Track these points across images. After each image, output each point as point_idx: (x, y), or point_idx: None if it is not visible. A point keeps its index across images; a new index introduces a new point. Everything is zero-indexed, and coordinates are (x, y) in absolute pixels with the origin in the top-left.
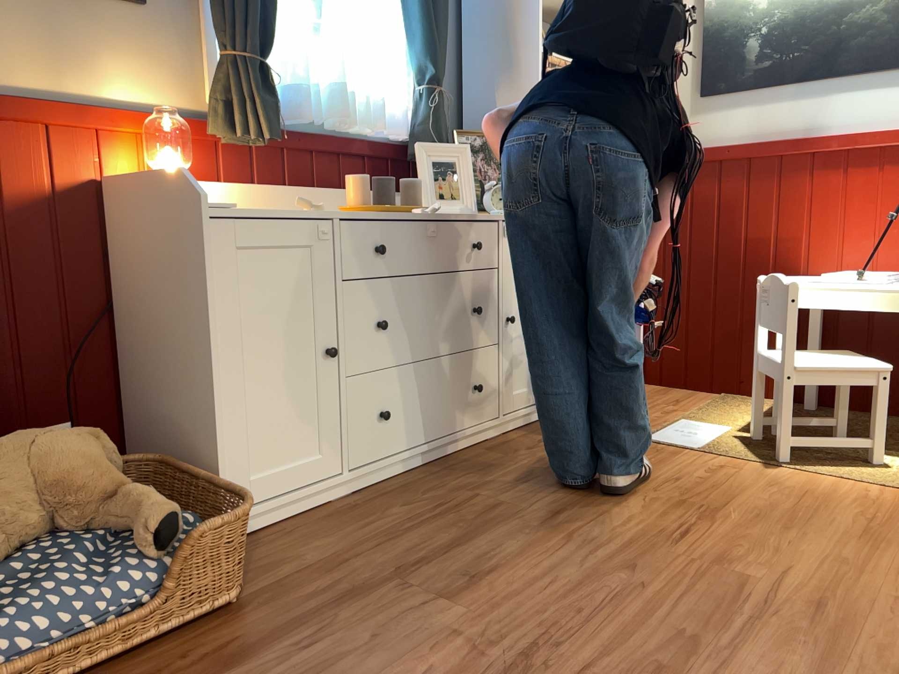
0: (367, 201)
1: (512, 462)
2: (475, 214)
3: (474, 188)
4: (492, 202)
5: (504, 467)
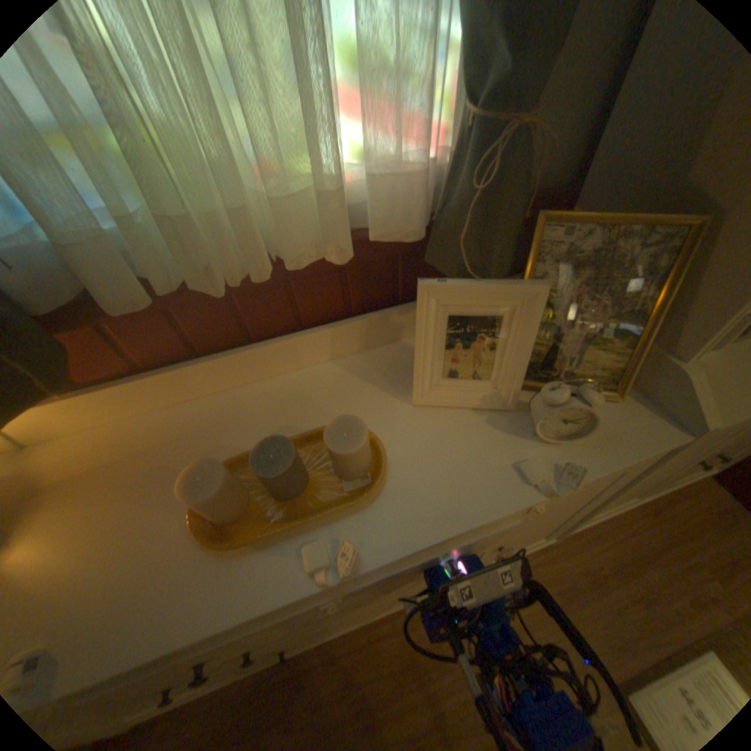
0: (230, 509)
1: (437, 670)
2: (470, 499)
3: (526, 371)
4: (542, 425)
5: (422, 679)
